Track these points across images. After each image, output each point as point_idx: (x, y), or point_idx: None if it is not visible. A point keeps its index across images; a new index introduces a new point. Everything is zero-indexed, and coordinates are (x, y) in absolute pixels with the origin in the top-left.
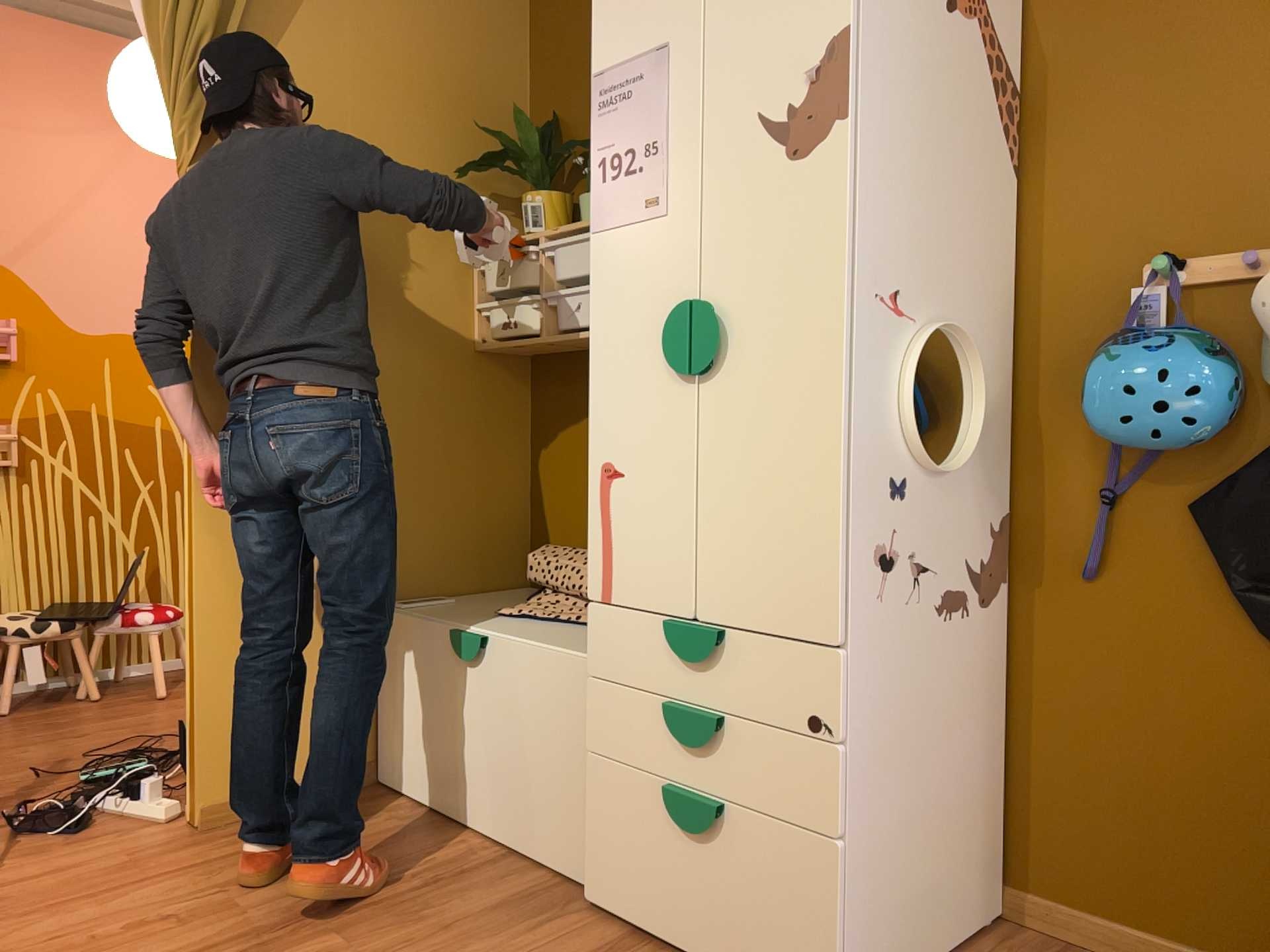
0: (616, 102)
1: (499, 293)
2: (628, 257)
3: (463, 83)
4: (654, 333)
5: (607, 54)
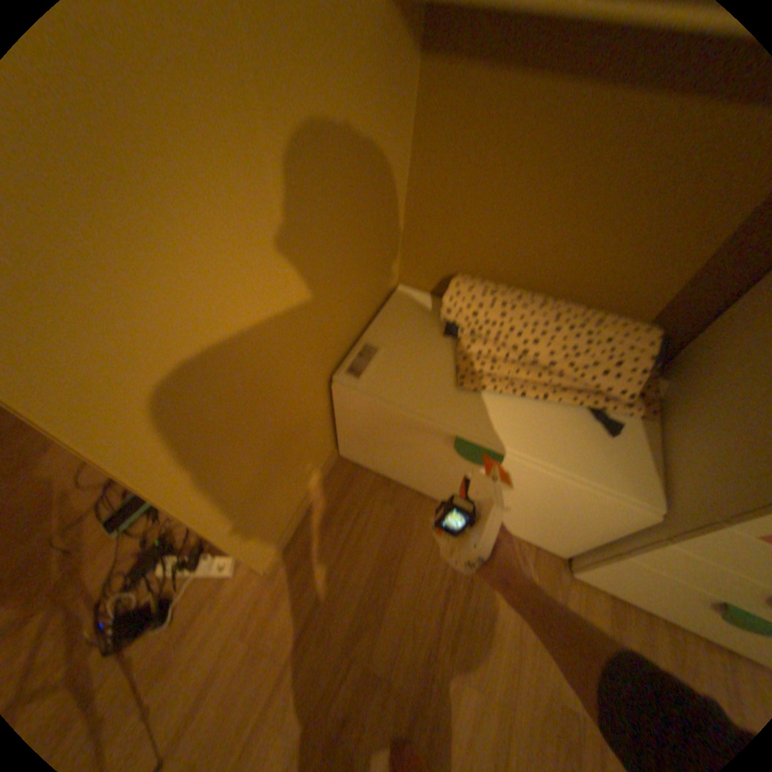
0: None
1: None
2: None
3: None
4: None
5: None
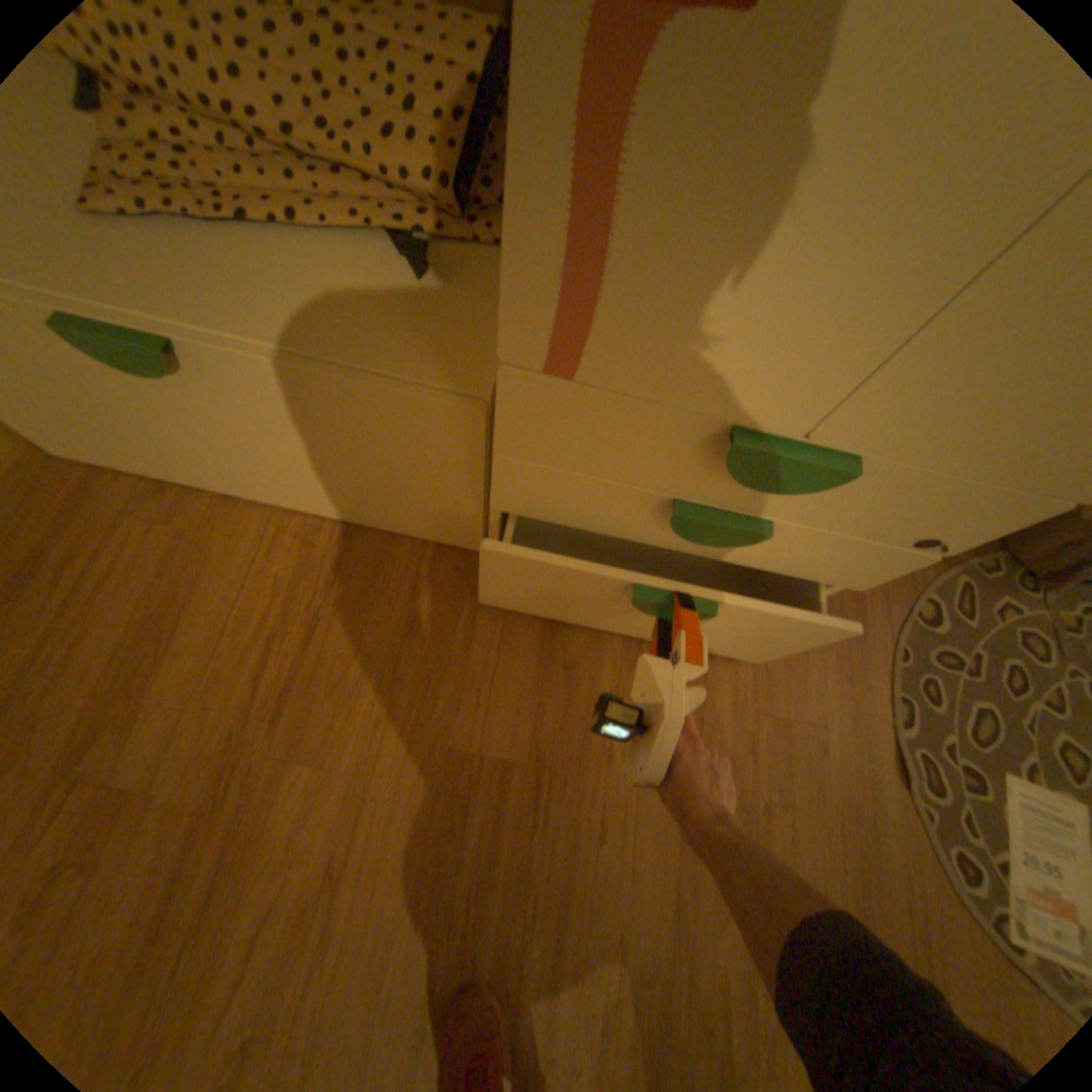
0: None
1: None
2: None
3: None
4: None
5: None
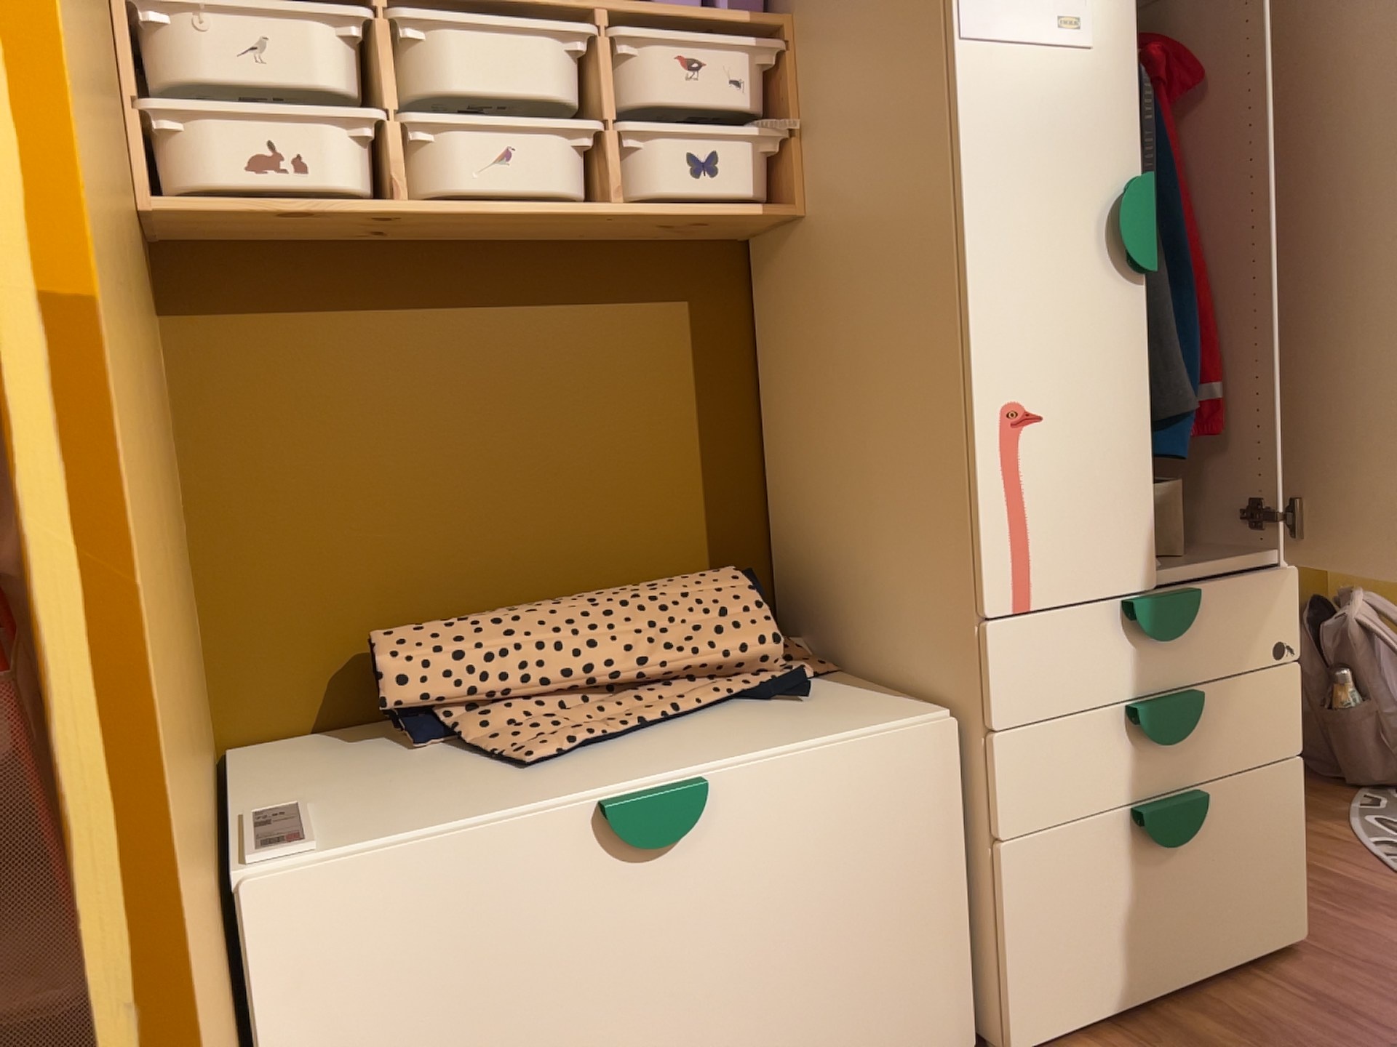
0: None
1: (204, 88)
2: (1031, 95)
3: None
4: (1080, 215)
5: None
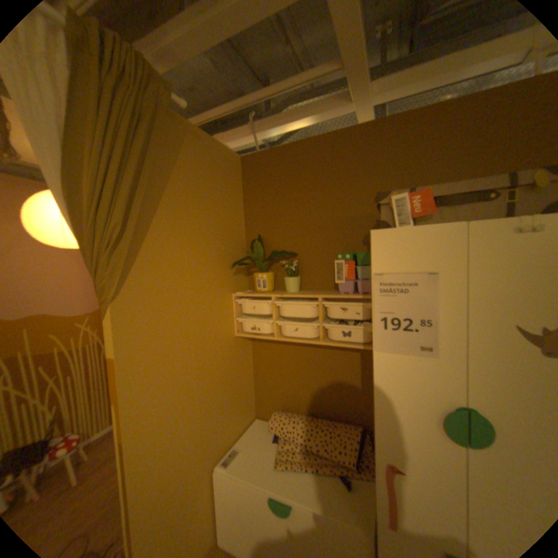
0: (395, 291)
1: (246, 313)
2: (406, 371)
3: (224, 224)
4: (429, 414)
5: (385, 264)
